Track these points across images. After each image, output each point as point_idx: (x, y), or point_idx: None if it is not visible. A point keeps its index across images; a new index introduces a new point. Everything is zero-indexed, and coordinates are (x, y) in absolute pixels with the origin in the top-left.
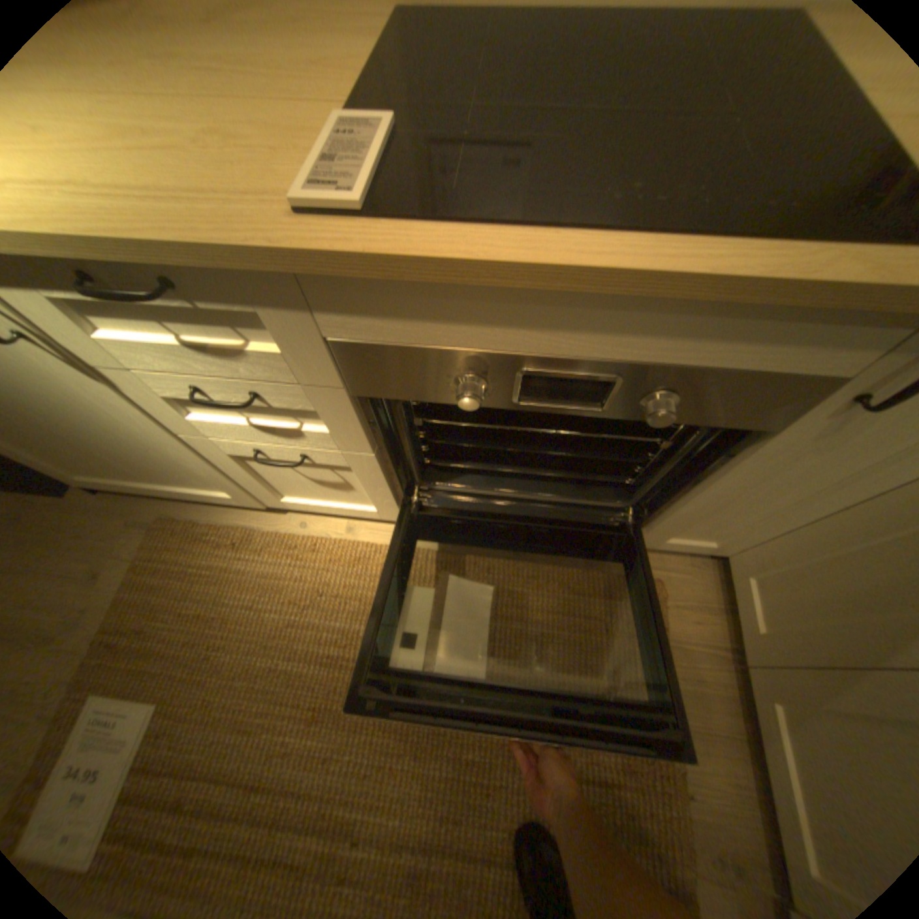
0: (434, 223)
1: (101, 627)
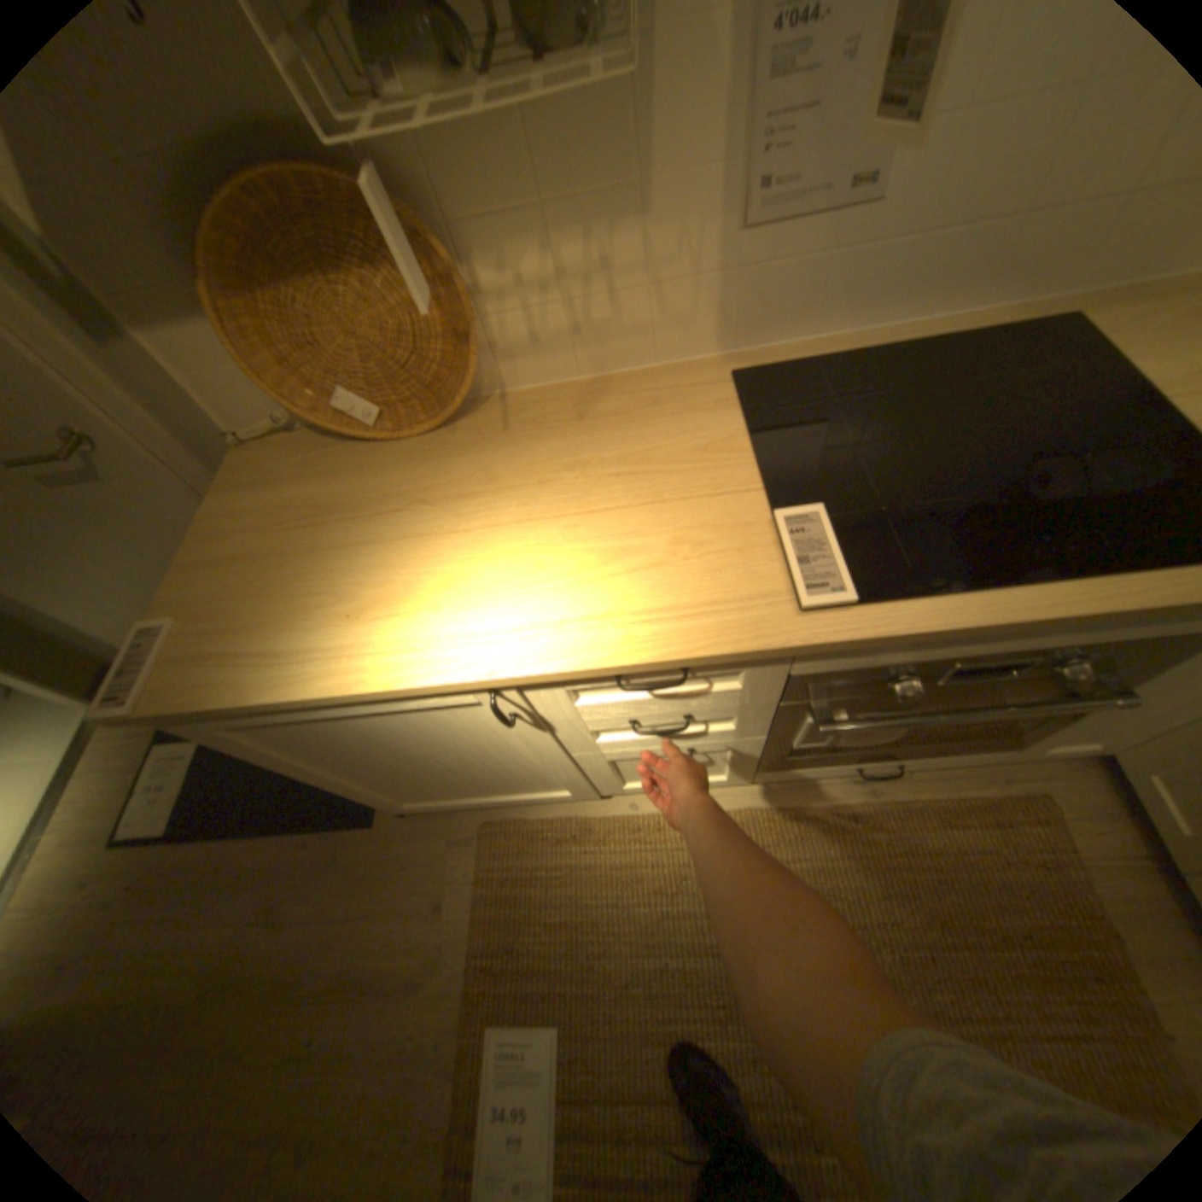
0: (913, 602)
1: (467, 961)
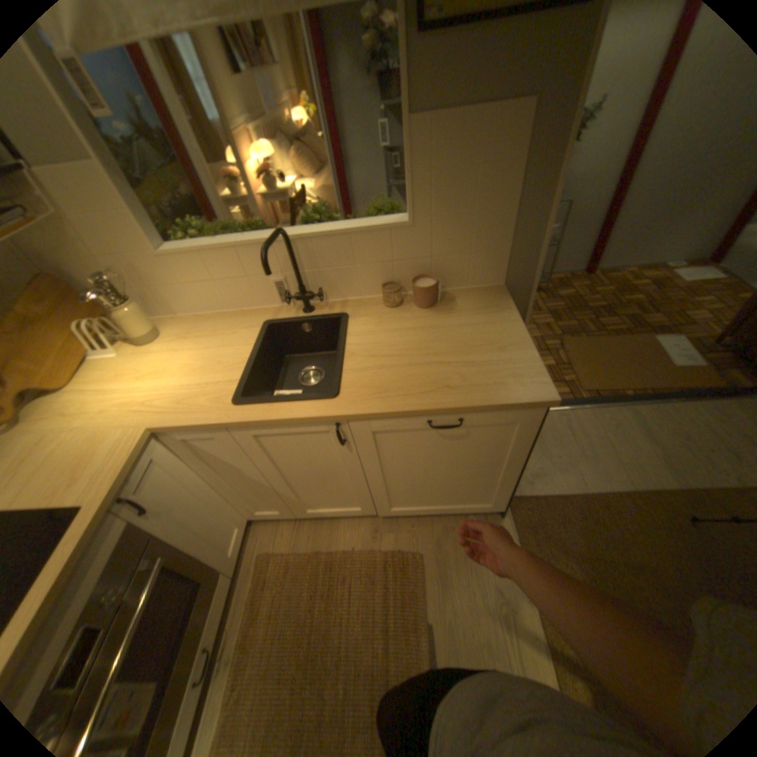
0: None
1: None
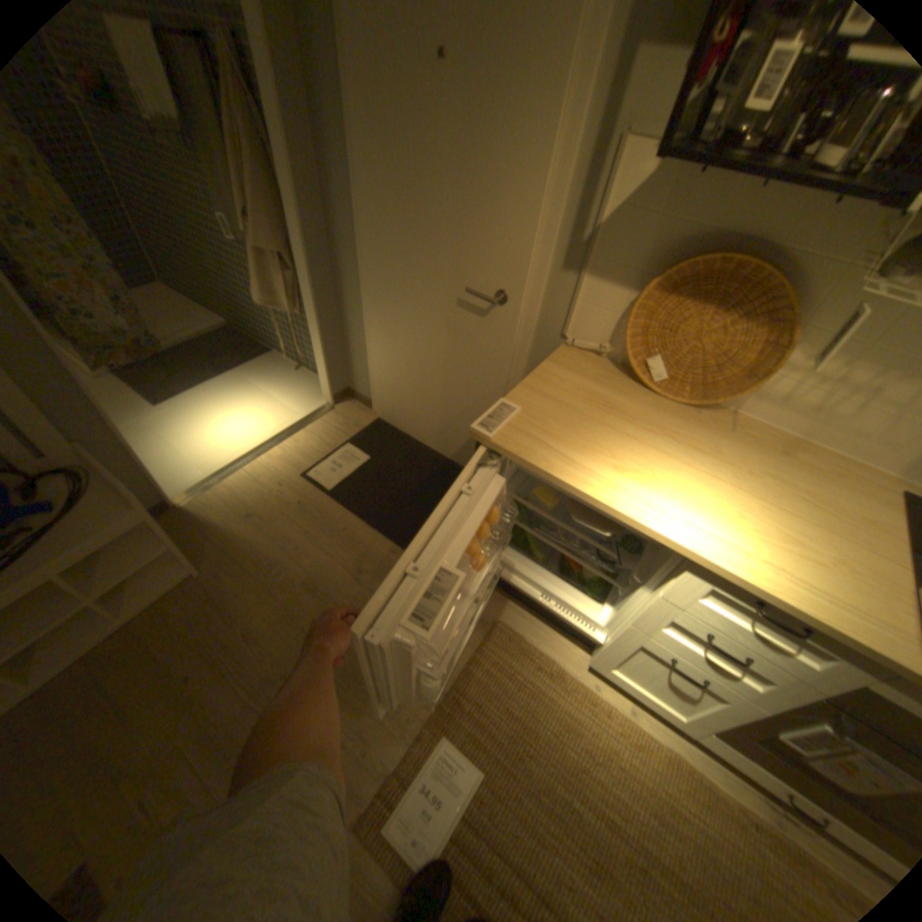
0: None
1: (452, 691)
